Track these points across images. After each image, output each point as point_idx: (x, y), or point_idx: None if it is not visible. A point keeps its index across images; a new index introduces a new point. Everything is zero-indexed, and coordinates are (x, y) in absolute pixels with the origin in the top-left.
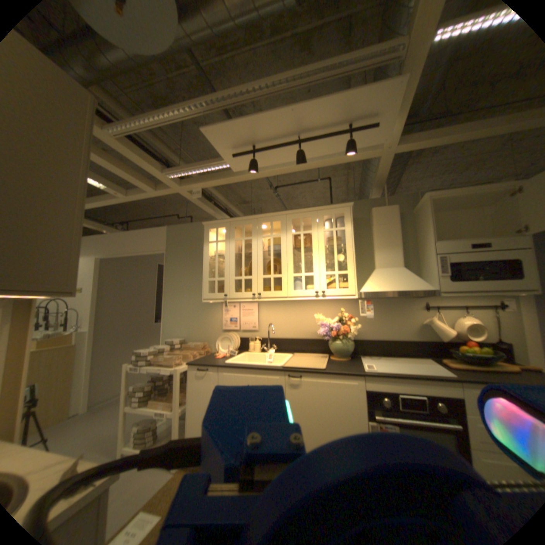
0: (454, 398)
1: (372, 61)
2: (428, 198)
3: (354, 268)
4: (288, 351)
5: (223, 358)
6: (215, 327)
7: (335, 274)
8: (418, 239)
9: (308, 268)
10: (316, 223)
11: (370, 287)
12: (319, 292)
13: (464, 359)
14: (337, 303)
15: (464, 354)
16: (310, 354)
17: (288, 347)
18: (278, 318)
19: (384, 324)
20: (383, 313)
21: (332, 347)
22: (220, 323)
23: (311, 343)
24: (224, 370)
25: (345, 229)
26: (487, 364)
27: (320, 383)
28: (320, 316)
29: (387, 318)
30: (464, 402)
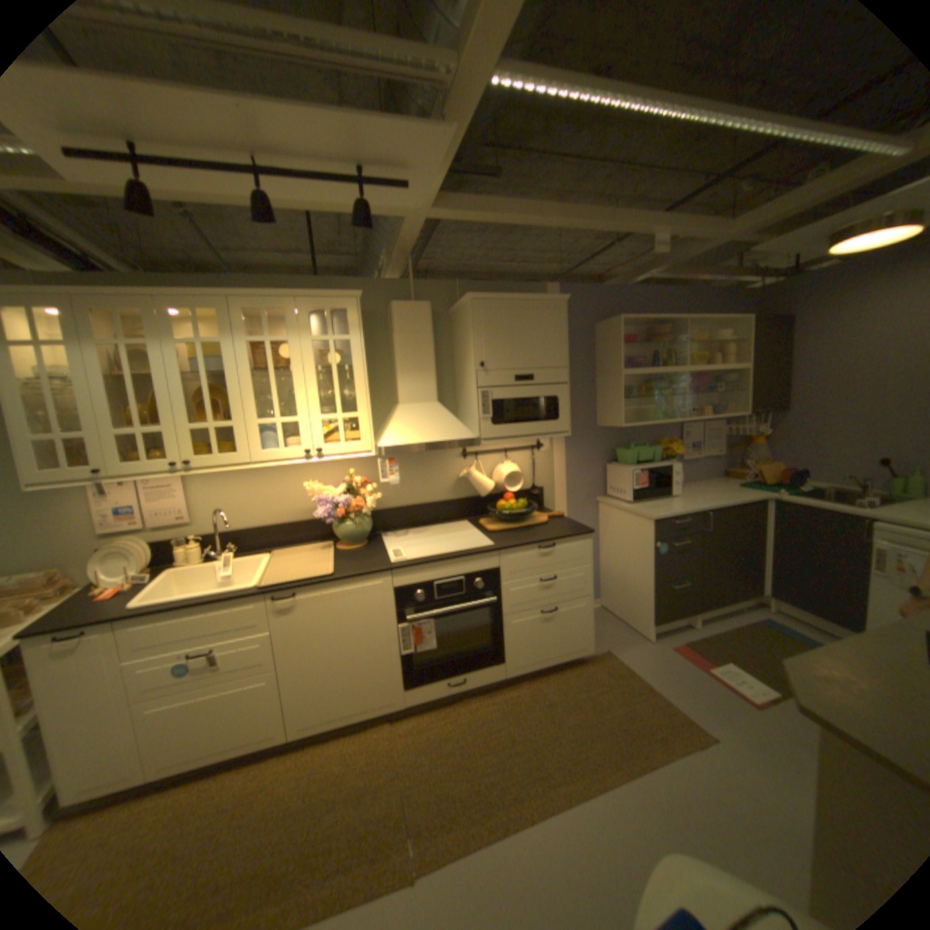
0: (491, 569)
1: (402, 70)
2: (471, 304)
3: (369, 410)
4: (261, 550)
5: (118, 598)
6: (74, 535)
7: (339, 421)
8: (455, 359)
9: (287, 405)
10: (297, 324)
11: (394, 439)
12: (313, 453)
13: (501, 518)
14: (343, 461)
15: (501, 514)
16: (304, 548)
17: (260, 544)
18: (233, 497)
19: (412, 484)
20: (411, 469)
21: (339, 533)
22: (87, 524)
23: (303, 529)
24: (131, 625)
25: (351, 343)
26: (521, 519)
27: (328, 597)
28: (314, 485)
29: (416, 476)
30: (500, 572)
